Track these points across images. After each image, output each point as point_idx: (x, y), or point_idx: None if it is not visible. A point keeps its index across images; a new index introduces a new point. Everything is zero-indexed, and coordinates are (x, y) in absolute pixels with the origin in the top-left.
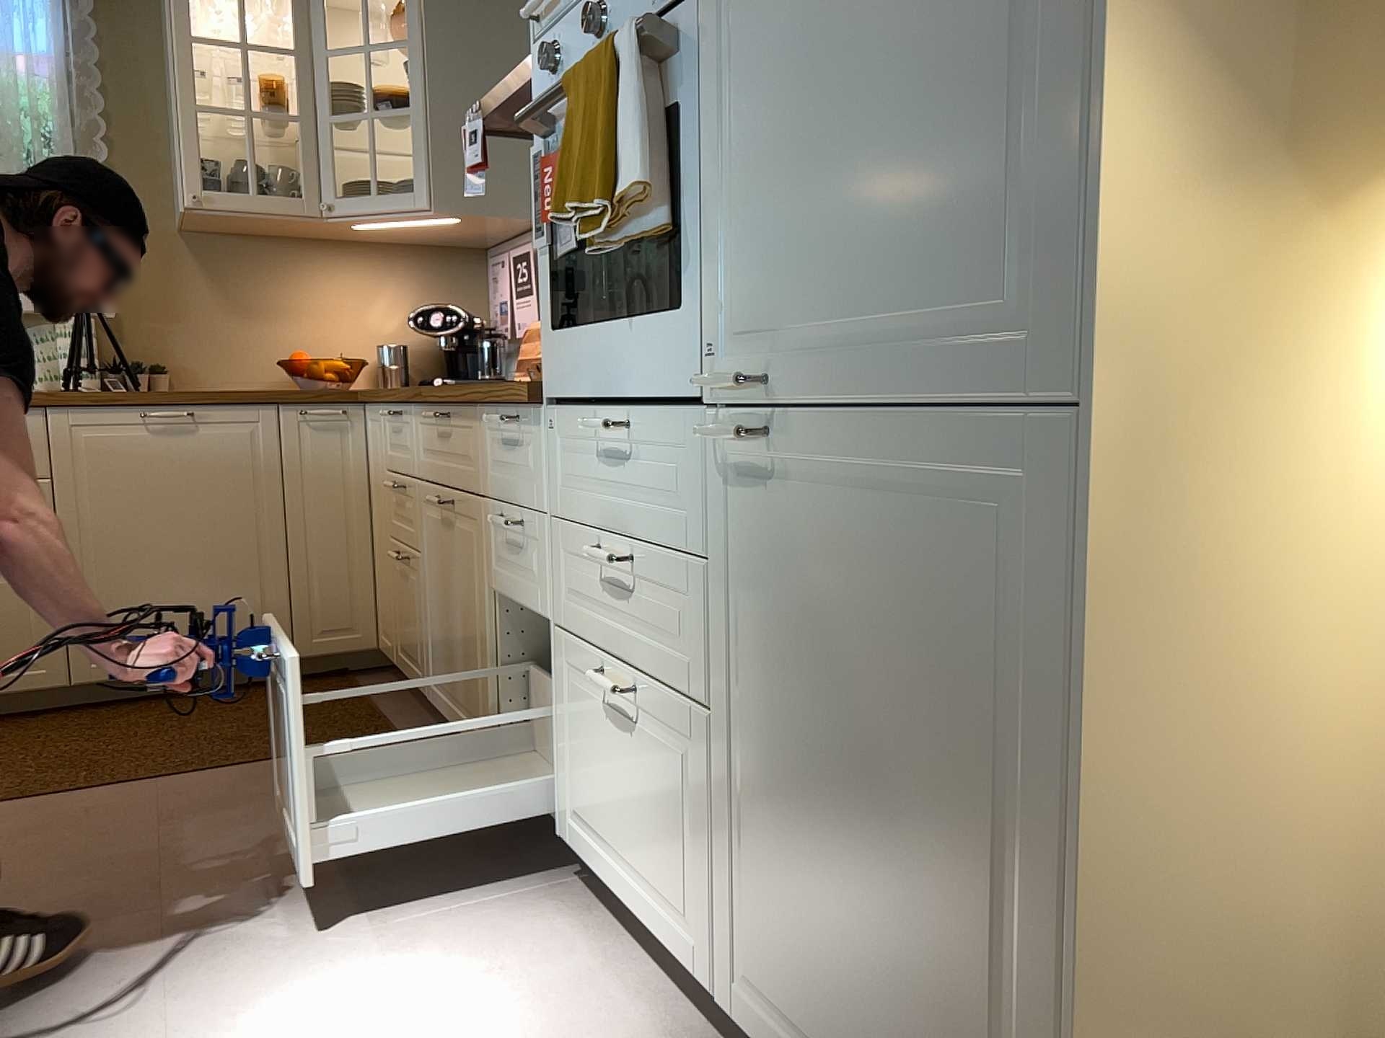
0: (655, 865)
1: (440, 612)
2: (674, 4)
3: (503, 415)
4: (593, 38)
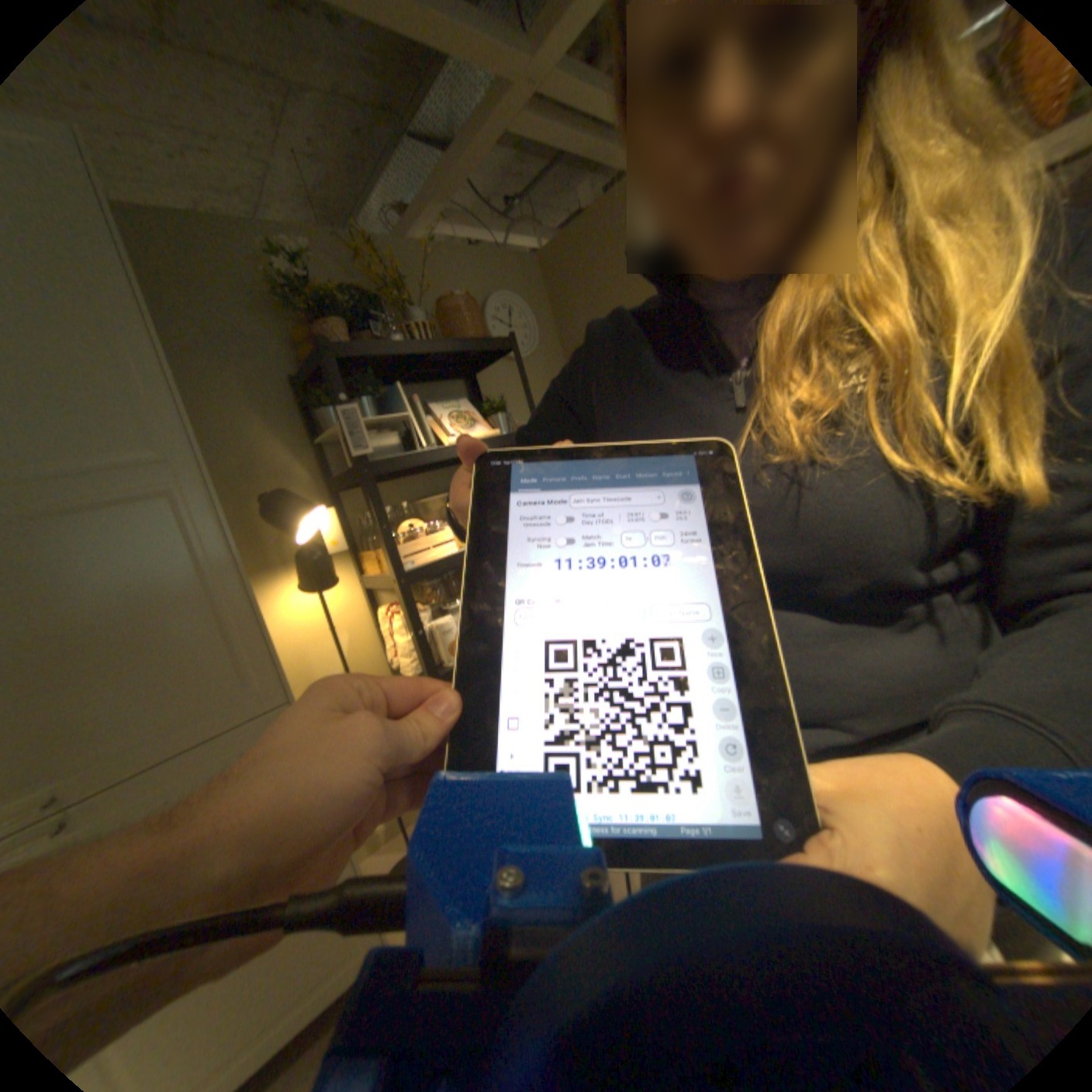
0: None
1: None
2: None
3: None
4: None
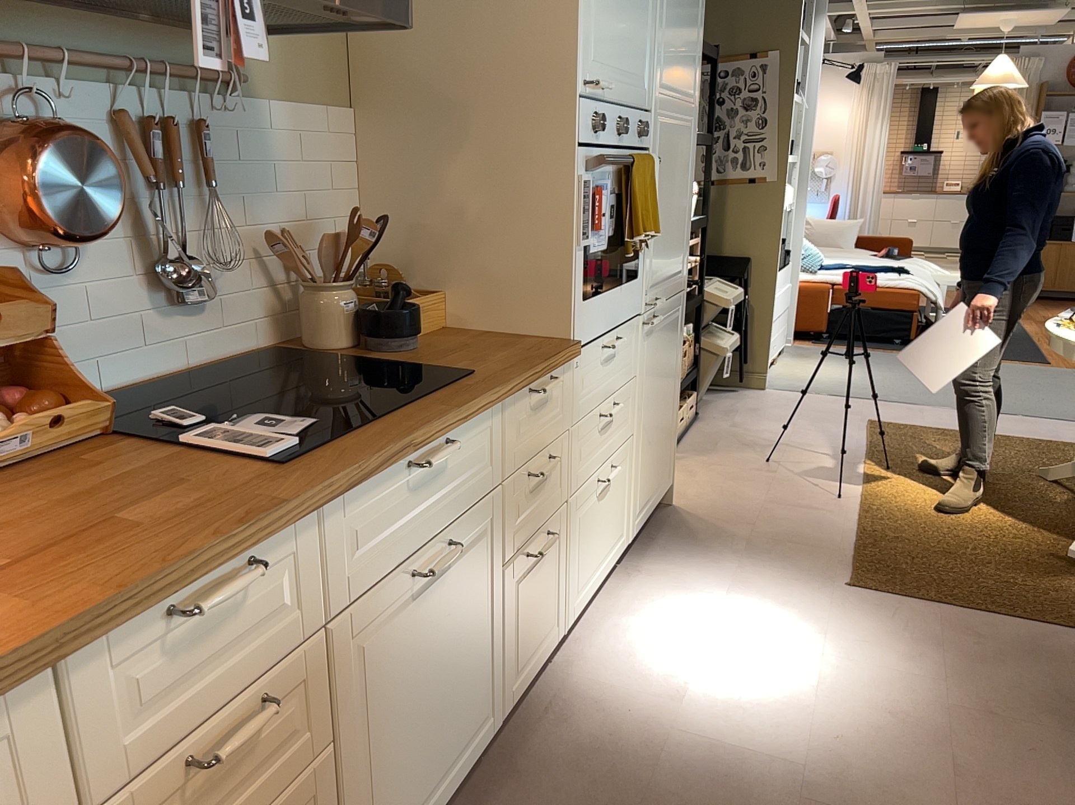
0: (612, 532)
1: (404, 728)
2: (640, 151)
3: (548, 381)
4: (614, 136)
